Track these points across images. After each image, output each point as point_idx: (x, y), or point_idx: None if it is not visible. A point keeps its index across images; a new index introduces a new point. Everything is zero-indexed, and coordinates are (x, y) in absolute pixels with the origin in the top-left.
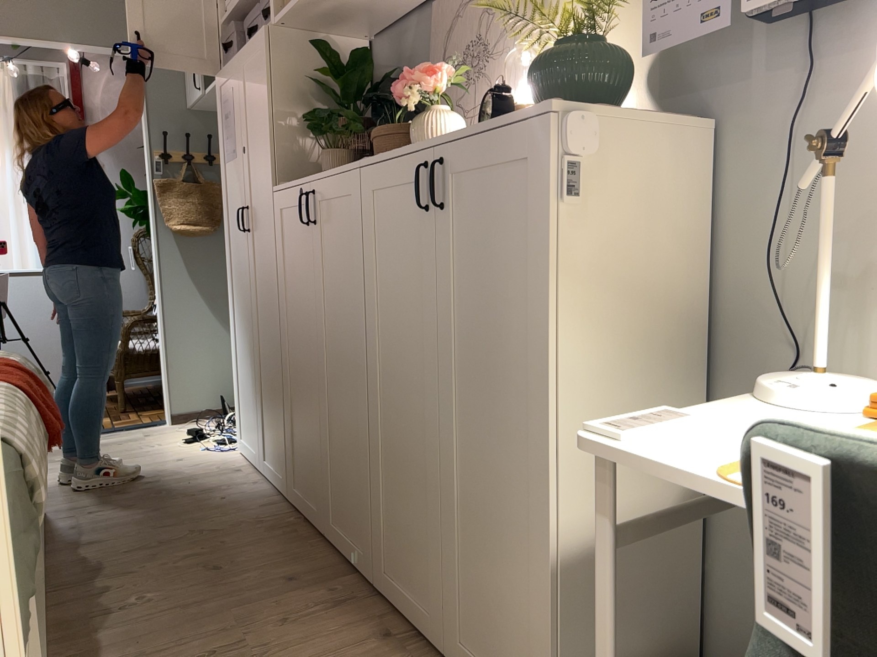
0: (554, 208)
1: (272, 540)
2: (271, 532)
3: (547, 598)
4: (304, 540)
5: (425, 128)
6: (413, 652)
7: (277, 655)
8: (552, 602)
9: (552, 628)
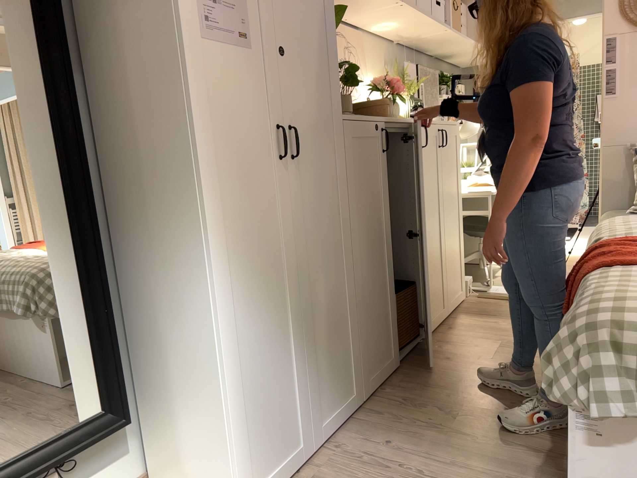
0: (460, 148)
1: (418, 385)
2: (409, 391)
3: (463, 250)
4: (403, 376)
5: (399, 108)
6: (449, 323)
7: (491, 340)
8: (464, 250)
9: (464, 257)
